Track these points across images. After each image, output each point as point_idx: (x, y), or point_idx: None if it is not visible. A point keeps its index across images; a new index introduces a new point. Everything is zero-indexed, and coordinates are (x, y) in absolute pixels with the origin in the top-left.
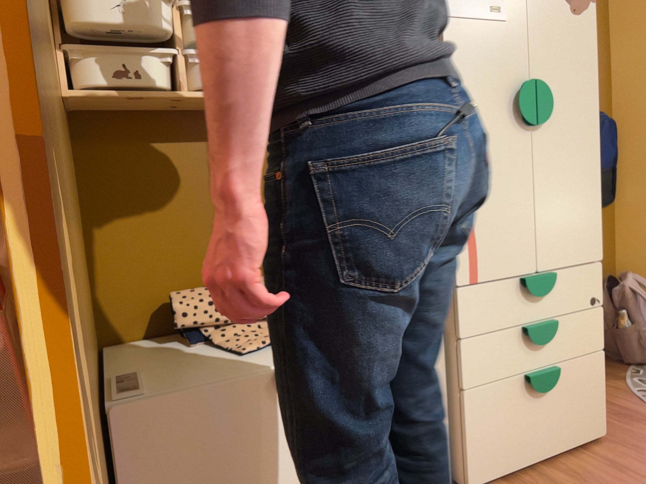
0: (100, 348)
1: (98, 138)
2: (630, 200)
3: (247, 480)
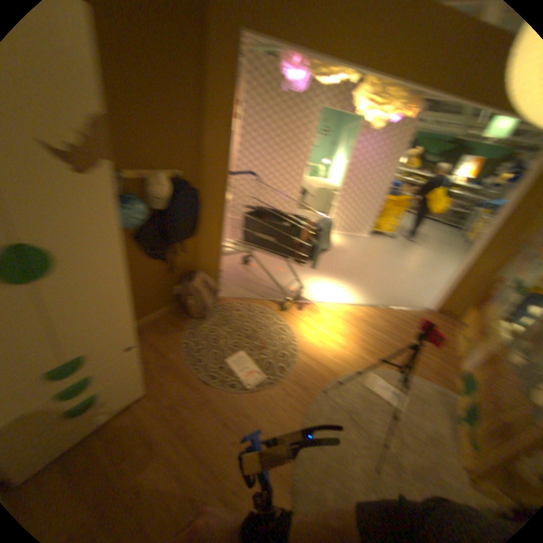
0: None
1: None
2: (209, 234)
3: None
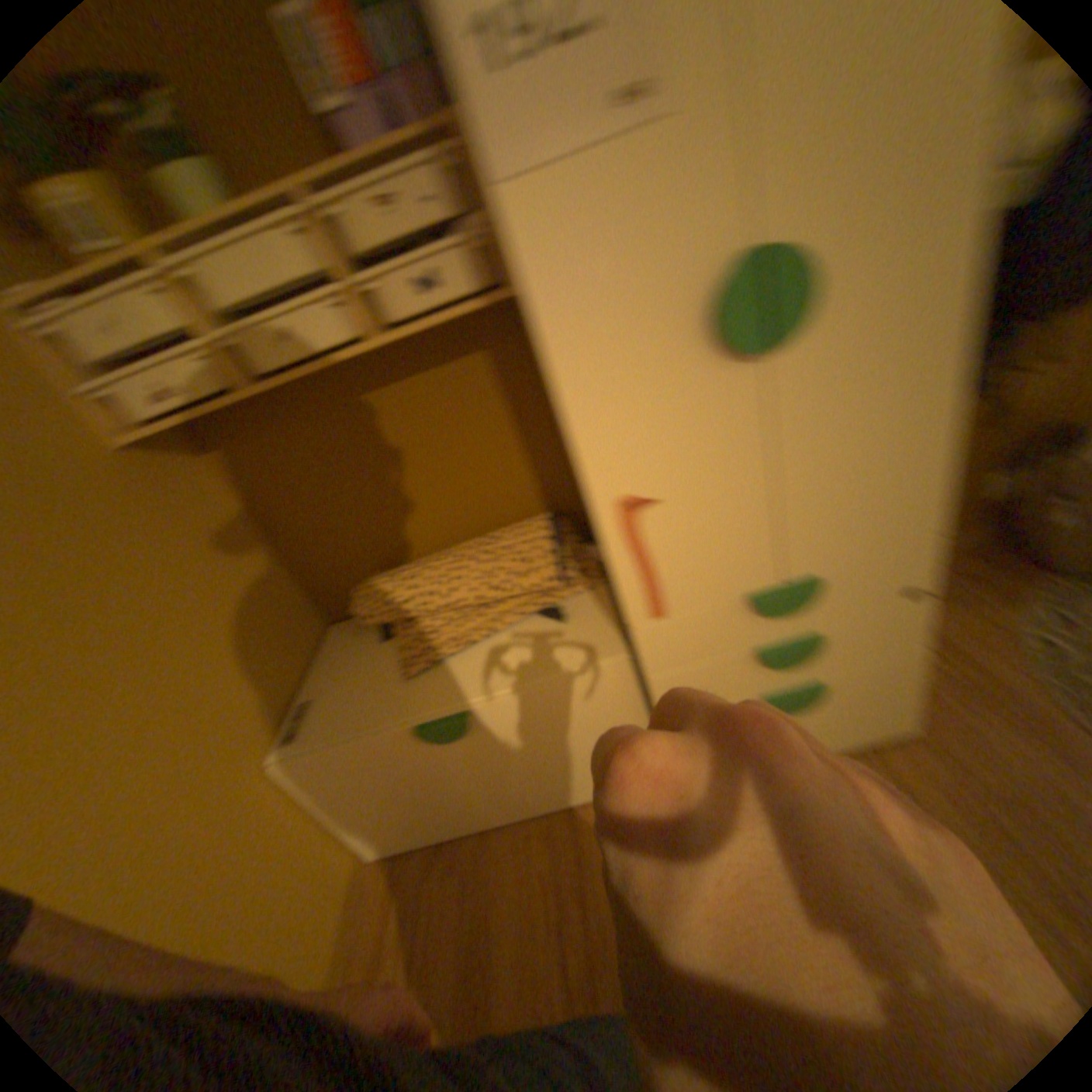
0: (329, 626)
1: (224, 437)
2: None
3: (425, 793)
